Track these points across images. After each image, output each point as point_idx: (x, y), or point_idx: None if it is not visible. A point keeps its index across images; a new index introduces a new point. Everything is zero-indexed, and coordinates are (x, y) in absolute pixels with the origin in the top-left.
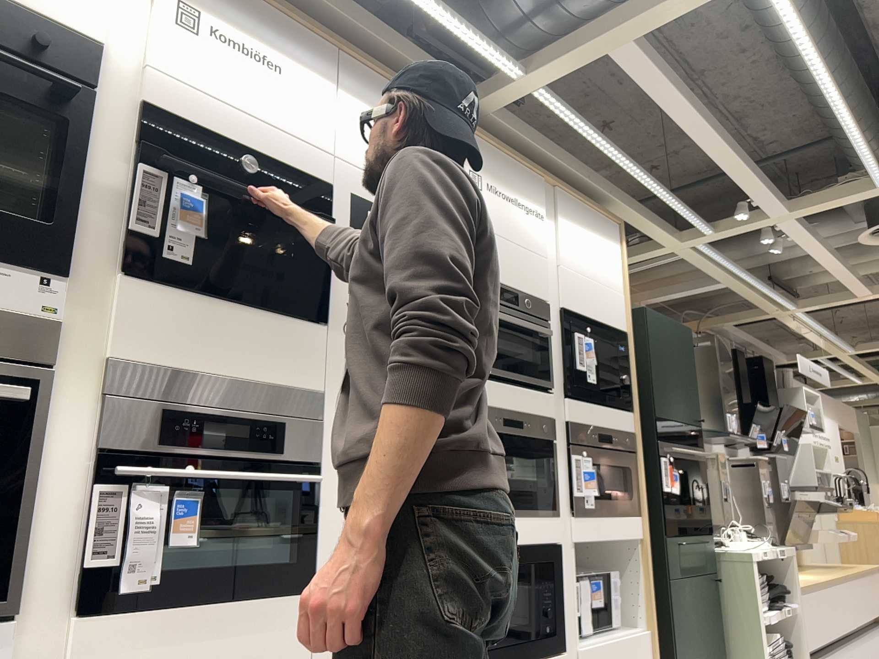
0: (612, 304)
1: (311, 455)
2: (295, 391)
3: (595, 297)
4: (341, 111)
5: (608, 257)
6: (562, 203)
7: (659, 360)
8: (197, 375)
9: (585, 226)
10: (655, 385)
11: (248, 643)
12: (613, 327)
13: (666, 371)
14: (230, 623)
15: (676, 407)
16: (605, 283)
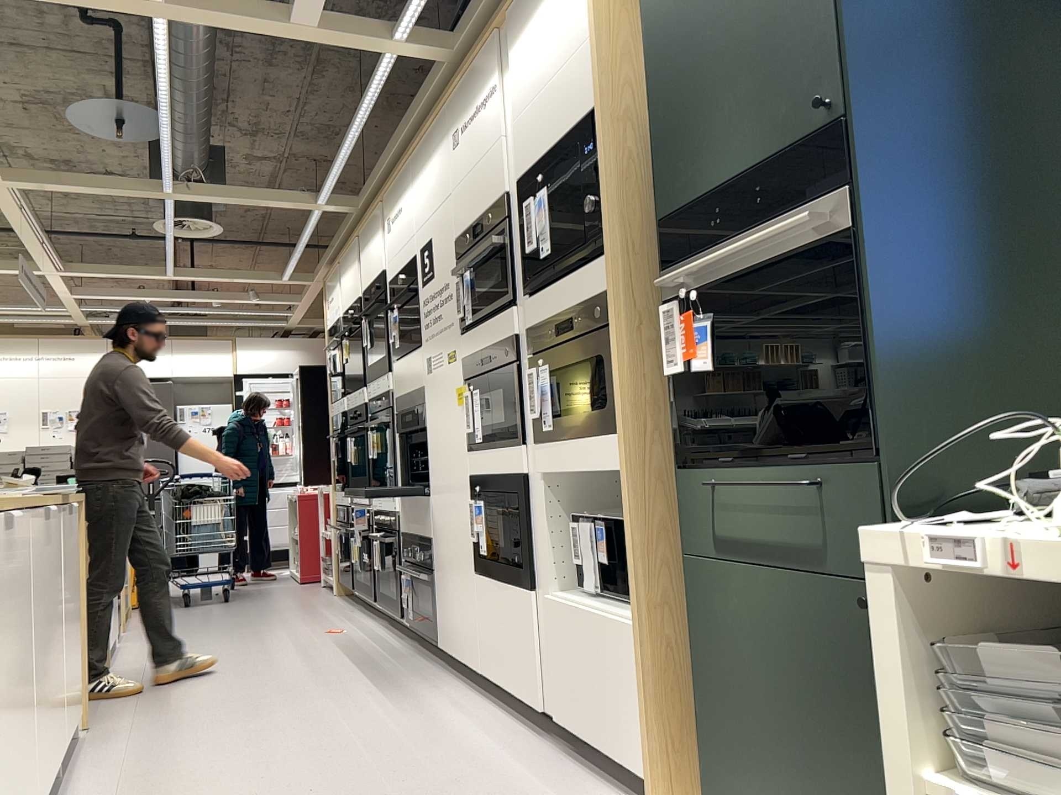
0: (575, 85)
1: (423, 423)
2: (427, 387)
3: (552, 109)
4: (413, 200)
5: (569, 3)
6: (512, 28)
7: (680, 67)
8: (410, 394)
9: (537, 10)
10: (666, 145)
11: (419, 515)
12: (584, 121)
13: (702, 72)
14: (416, 505)
15: (733, 143)
16: (565, 61)
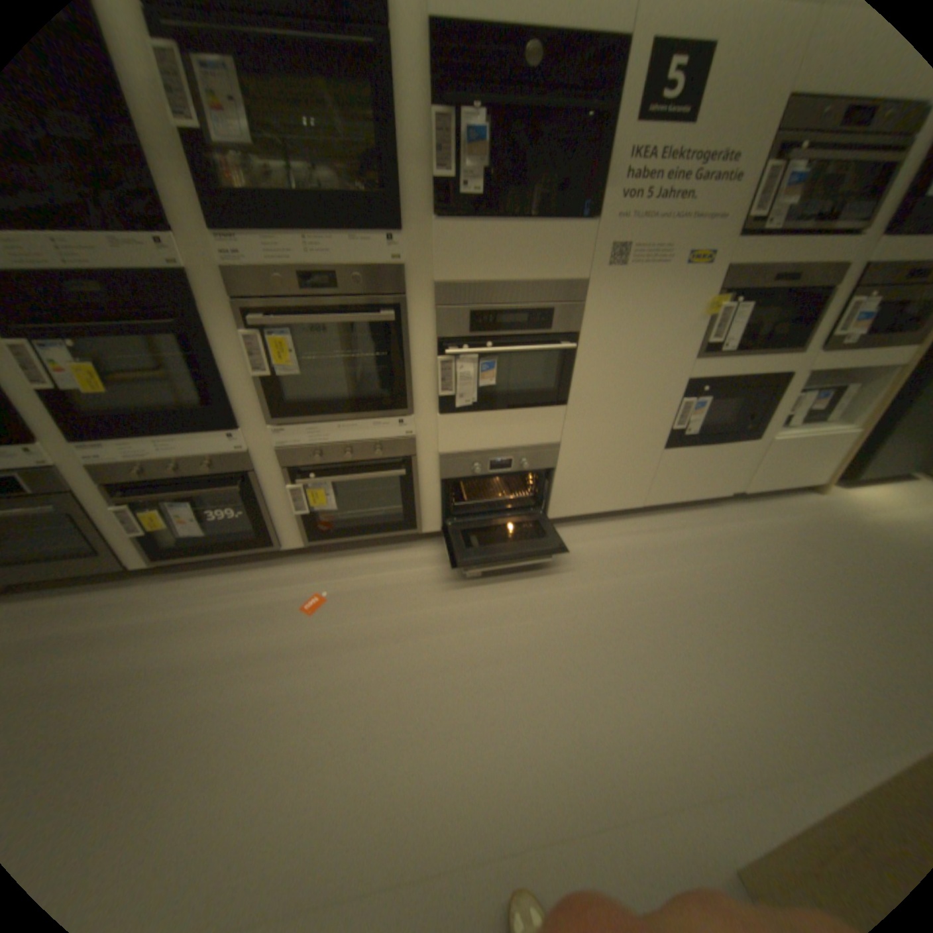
0: None
1: (573, 327)
2: (567, 278)
3: None
4: None
5: None
6: None
7: None
8: (494, 280)
9: None
10: None
11: (525, 427)
12: None
13: None
14: (515, 418)
15: None
16: None
